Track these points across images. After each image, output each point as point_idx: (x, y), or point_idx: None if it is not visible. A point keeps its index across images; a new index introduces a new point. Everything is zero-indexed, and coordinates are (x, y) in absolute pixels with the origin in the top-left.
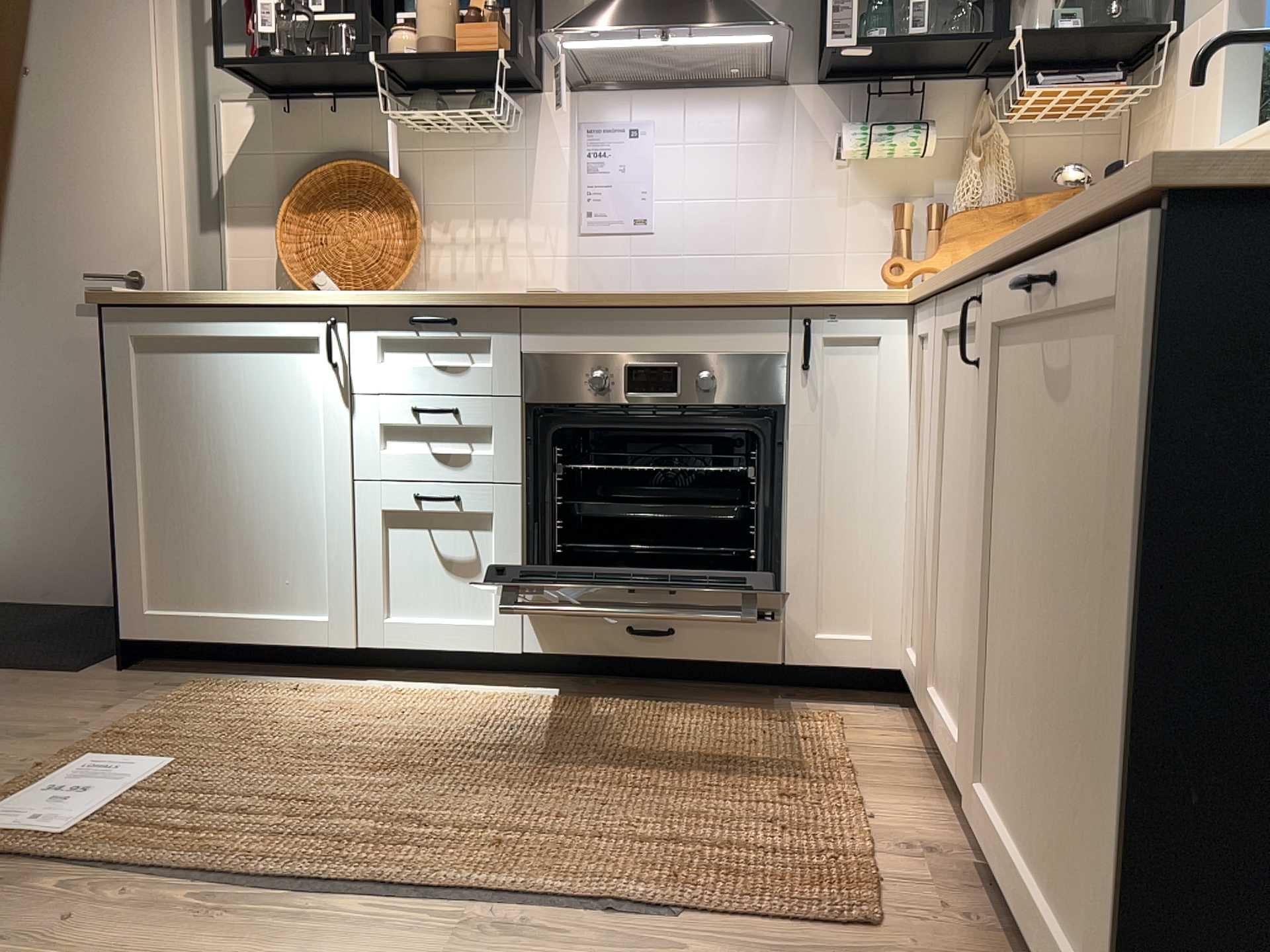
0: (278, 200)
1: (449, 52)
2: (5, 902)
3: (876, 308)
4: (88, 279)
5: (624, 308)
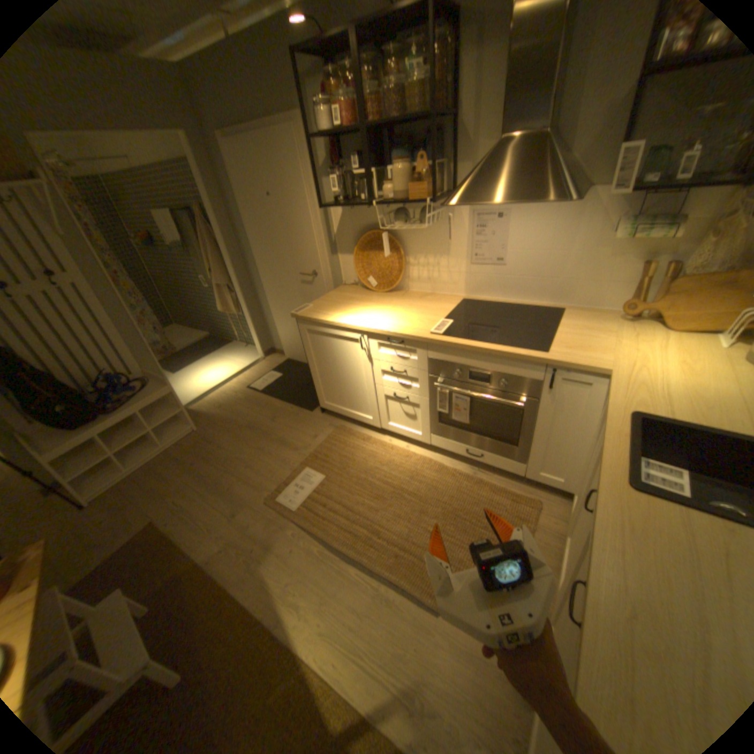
0: (354, 244)
1: (406, 197)
2: (280, 533)
3: (591, 372)
4: (300, 275)
5: (468, 350)
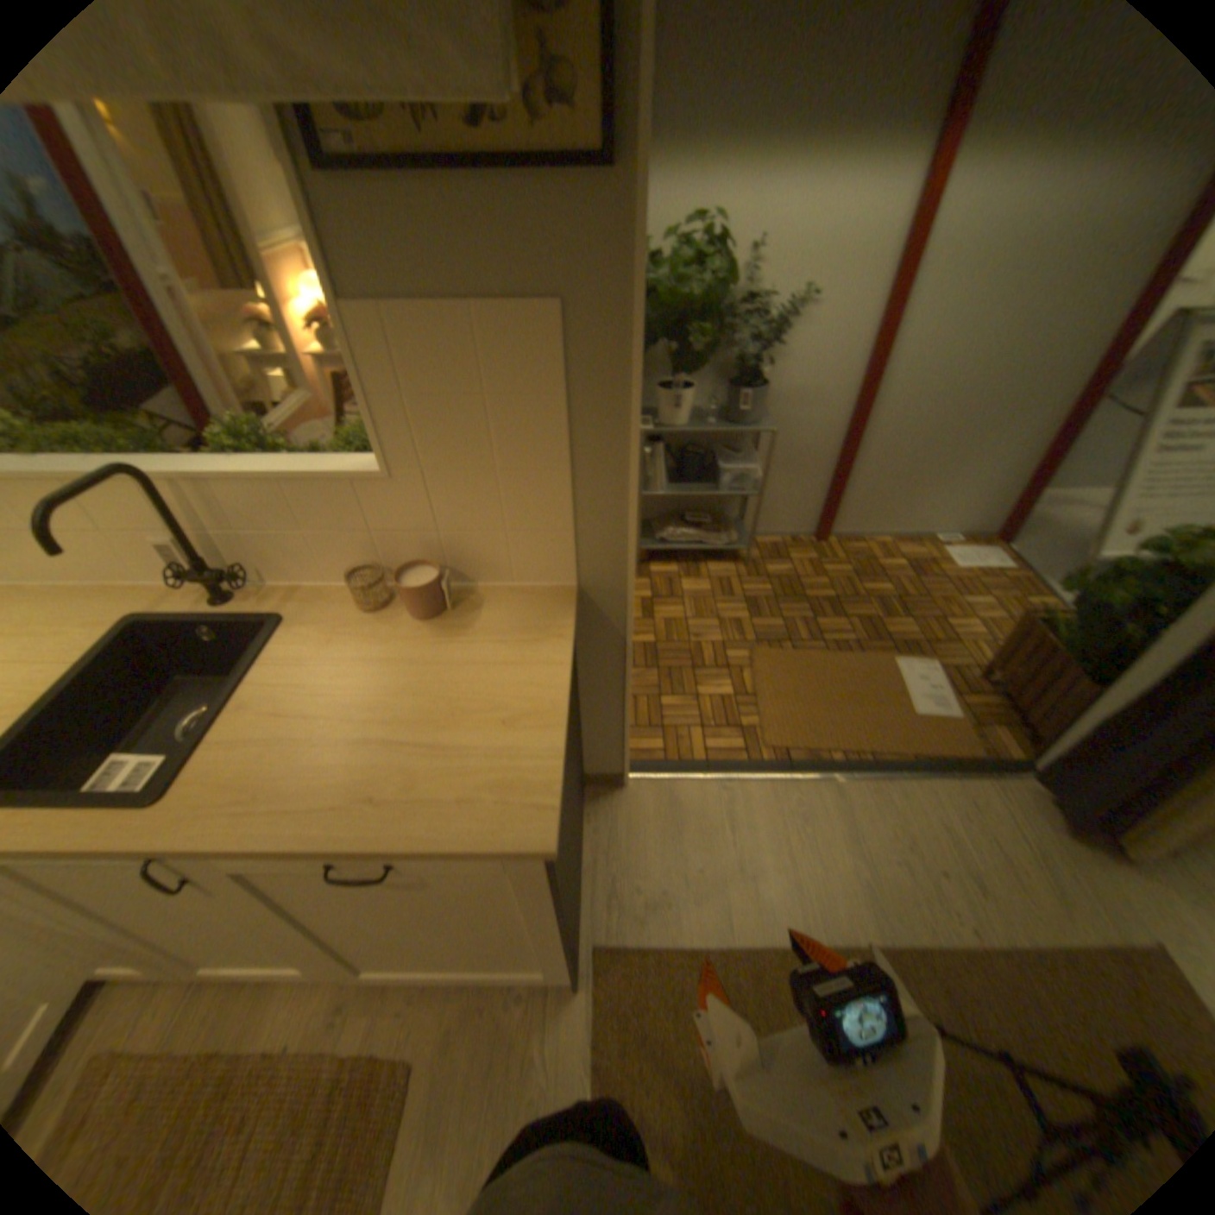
0: None
1: None
2: None
3: None
4: None
5: None
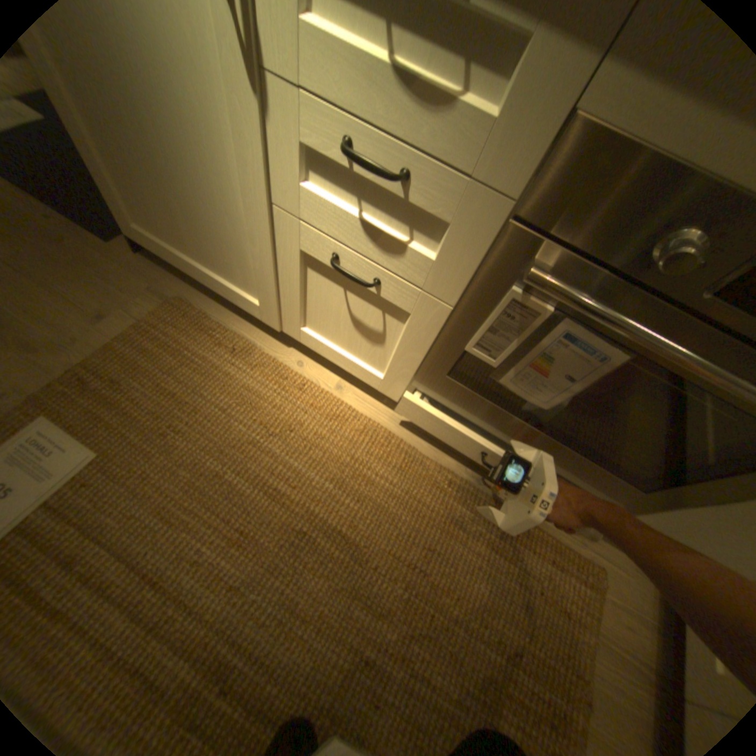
0: None
1: None
2: None
3: None
4: None
5: None
